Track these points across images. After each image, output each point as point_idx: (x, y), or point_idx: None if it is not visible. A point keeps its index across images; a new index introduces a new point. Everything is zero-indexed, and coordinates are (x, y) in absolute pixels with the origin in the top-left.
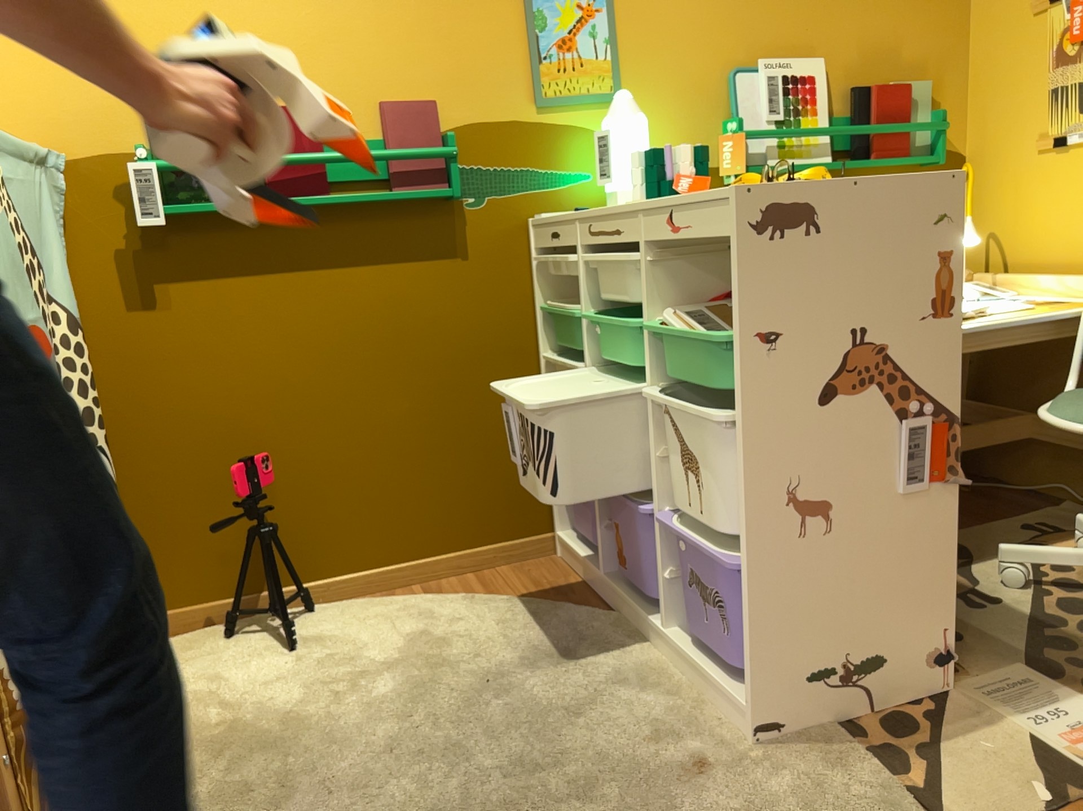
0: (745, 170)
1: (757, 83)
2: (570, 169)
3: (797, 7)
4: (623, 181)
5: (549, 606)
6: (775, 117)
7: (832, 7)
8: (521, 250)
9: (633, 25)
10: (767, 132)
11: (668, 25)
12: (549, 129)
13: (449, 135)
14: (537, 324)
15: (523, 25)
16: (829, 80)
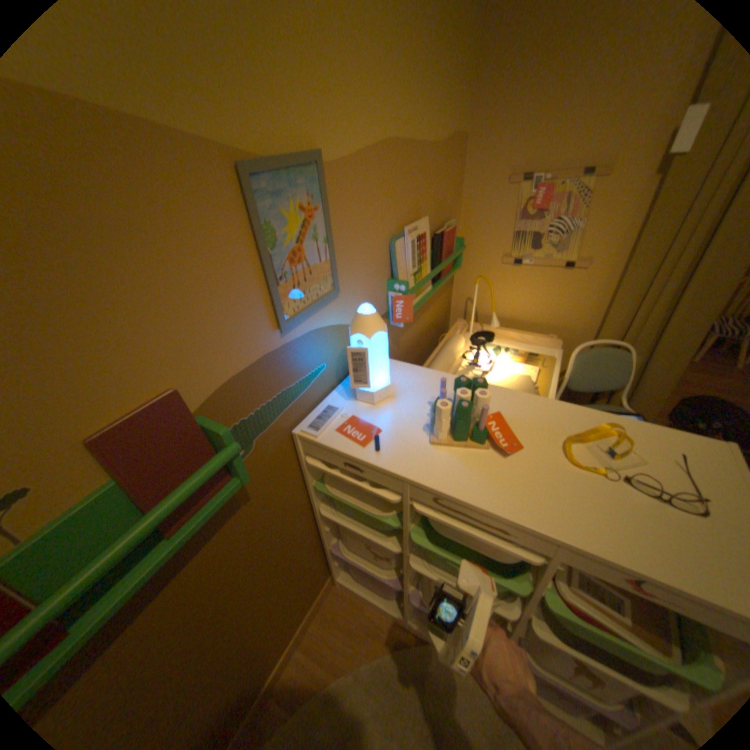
0: (413, 320)
1: (405, 245)
2: (312, 369)
3: (417, 175)
4: (377, 382)
5: (384, 662)
6: (415, 270)
7: (429, 172)
8: (289, 456)
9: (340, 216)
10: (419, 287)
11: (361, 209)
12: (293, 346)
13: (223, 433)
14: (308, 492)
15: (254, 244)
16: (429, 230)
